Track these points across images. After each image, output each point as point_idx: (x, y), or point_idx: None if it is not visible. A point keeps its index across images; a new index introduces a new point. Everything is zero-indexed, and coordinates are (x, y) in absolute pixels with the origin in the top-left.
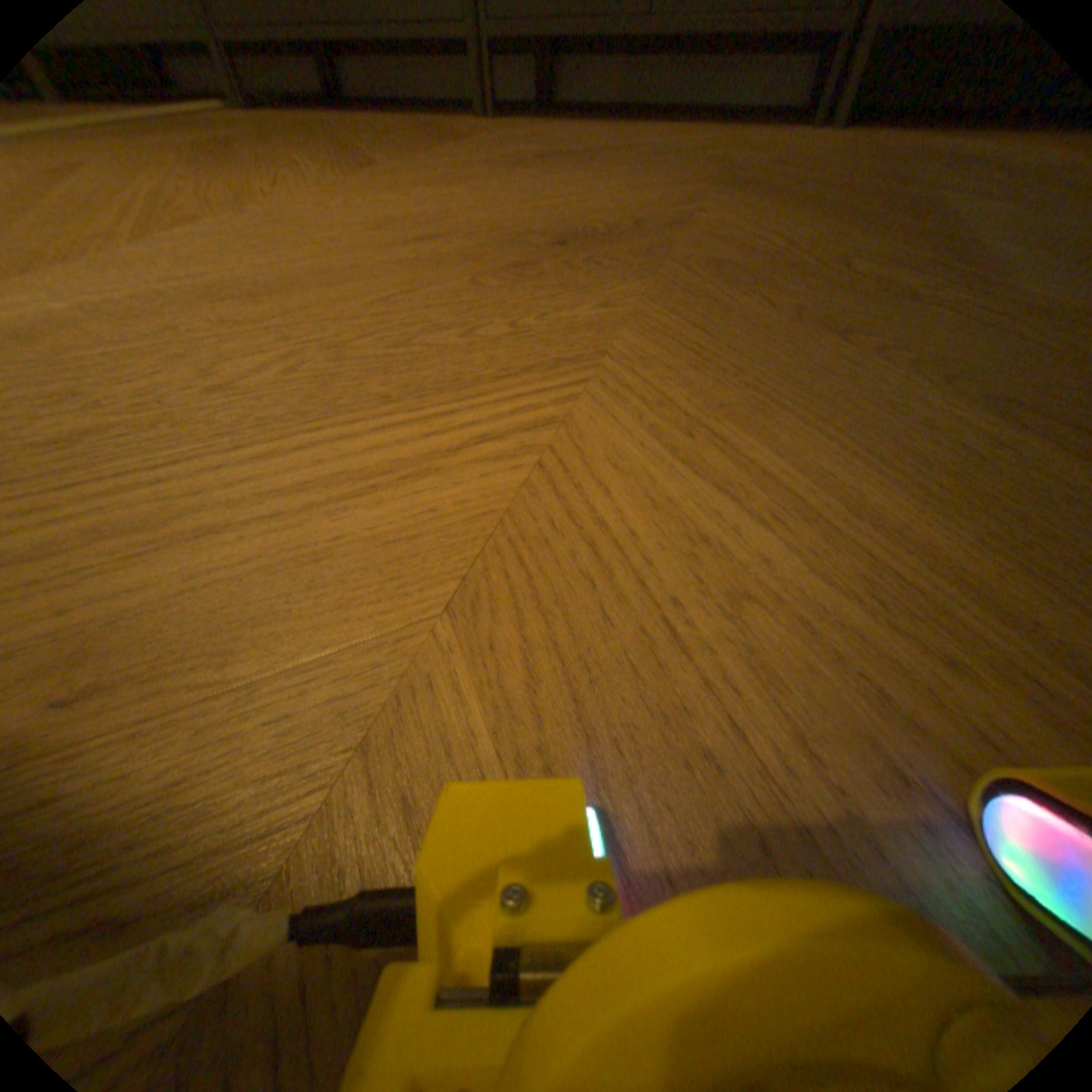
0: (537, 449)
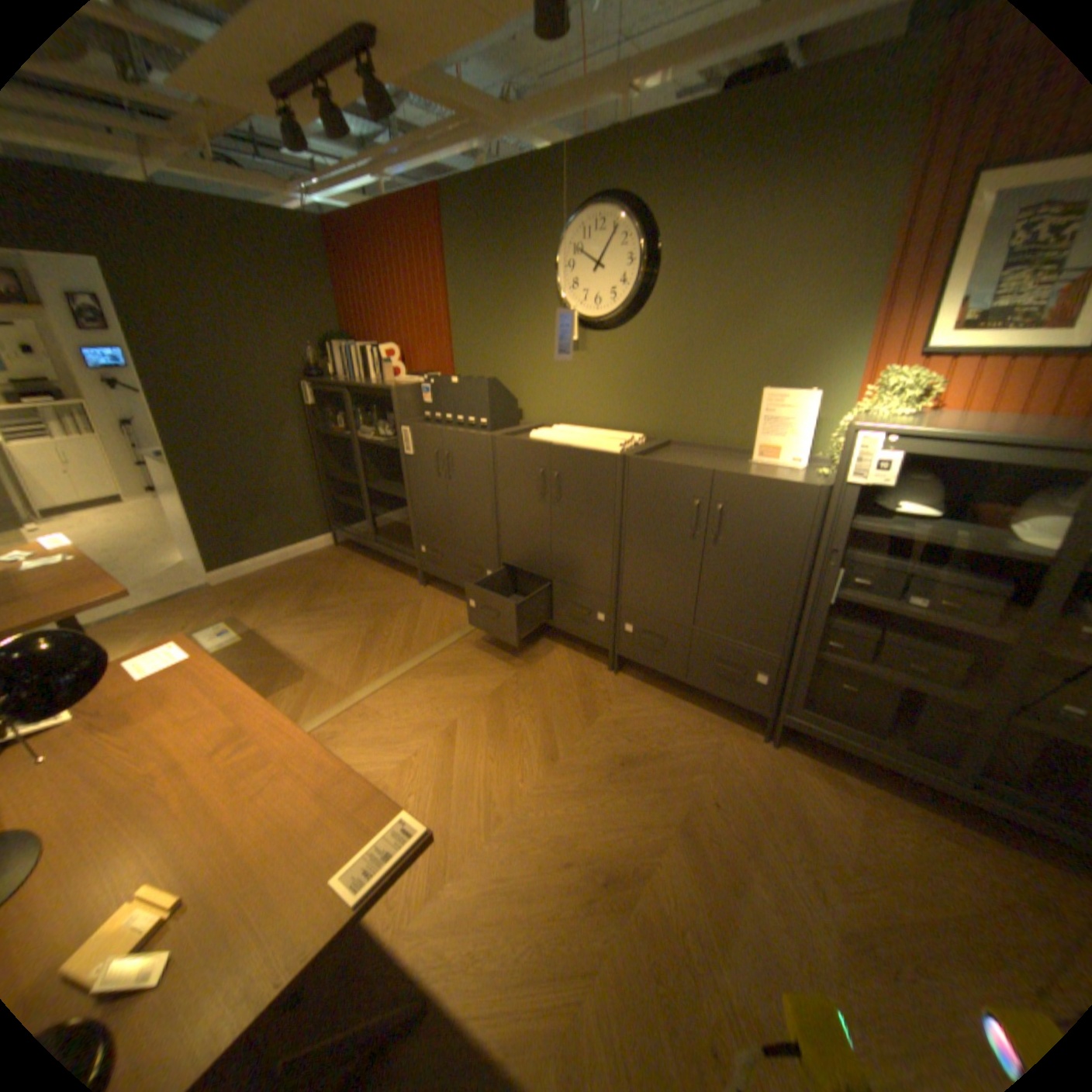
0: (570, 1013)
